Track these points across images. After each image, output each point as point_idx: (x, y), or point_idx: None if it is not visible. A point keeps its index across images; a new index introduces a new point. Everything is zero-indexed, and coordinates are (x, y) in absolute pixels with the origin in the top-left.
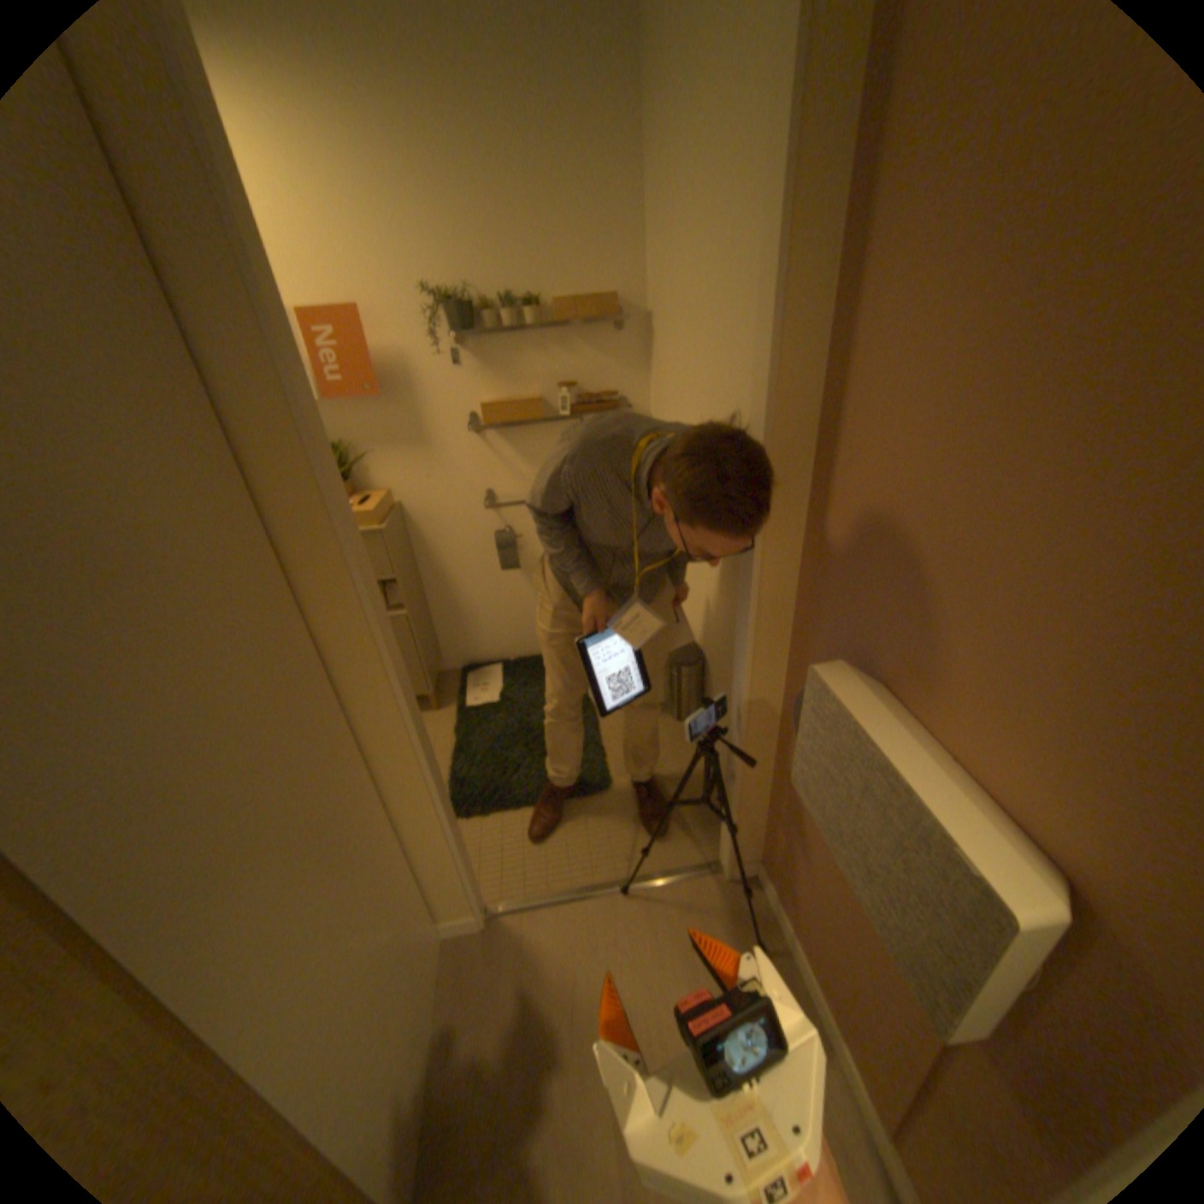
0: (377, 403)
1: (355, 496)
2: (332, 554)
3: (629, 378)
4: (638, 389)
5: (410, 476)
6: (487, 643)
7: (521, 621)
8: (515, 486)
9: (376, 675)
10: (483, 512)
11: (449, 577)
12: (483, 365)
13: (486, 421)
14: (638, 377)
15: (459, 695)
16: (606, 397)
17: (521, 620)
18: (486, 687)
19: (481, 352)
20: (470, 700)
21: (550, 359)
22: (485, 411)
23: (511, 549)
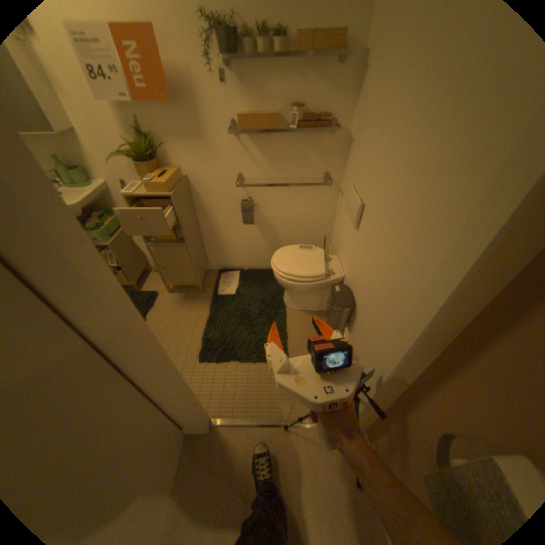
0: (171, 106)
1: (158, 169)
2: (72, 257)
3: (342, 103)
4: (347, 112)
5: (192, 159)
6: (233, 259)
7: (252, 250)
8: (256, 173)
9: (129, 331)
10: (235, 187)
11: (214, 222)
12: (242, 83)
13: (240, 127)
14: (348, 102)
15: (215, 286)
16: (323, 117)
17: (252, 250)
18: (230, 284)
19: (241, 72)
20: (220, 291)
21: (288, 82)
22: (240, 119)
23: (249, 212)
